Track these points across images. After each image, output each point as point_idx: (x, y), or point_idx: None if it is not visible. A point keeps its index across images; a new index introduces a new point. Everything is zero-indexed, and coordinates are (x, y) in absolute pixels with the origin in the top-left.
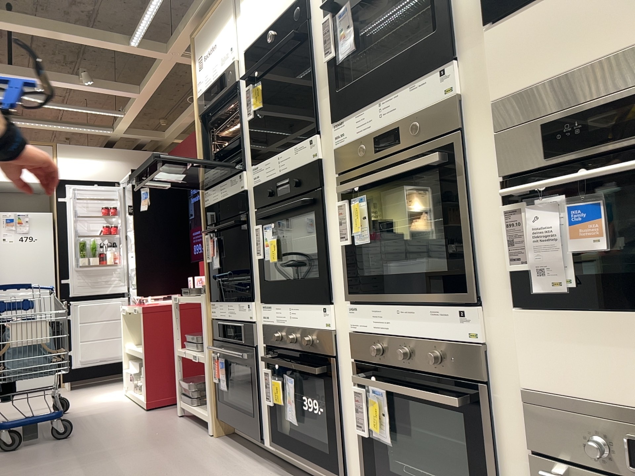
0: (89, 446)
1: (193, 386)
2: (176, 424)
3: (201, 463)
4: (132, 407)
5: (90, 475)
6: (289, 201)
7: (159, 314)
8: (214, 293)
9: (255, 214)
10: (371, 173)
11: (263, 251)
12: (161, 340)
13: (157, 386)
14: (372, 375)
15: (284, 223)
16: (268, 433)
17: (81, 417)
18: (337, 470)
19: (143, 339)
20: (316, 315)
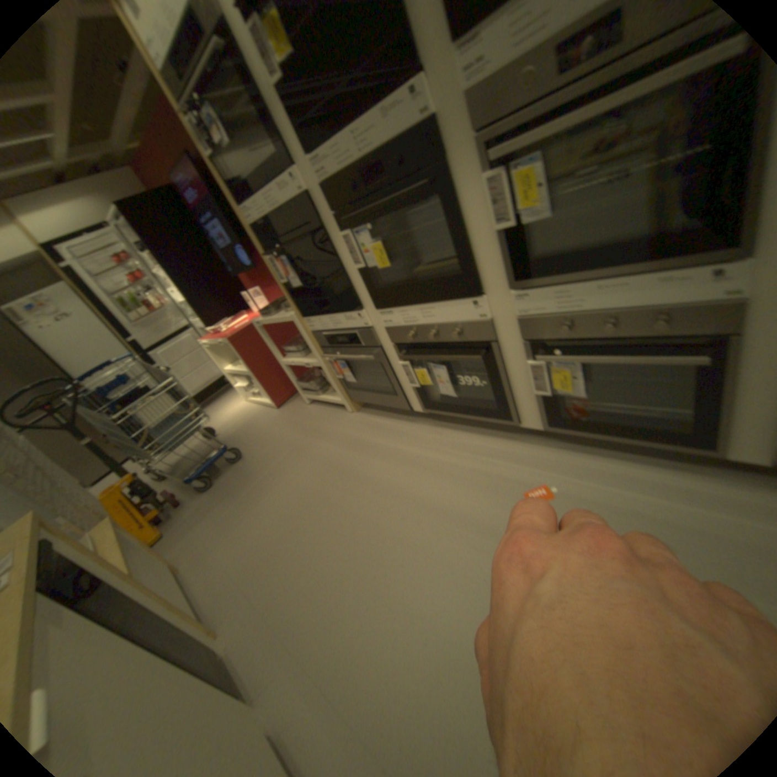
0: (265, 459)
1: (311, 382)
2: (312, 412)
3: (367, 439)
4: (261, 410)
5: (293, 484)
6: (388, 188)
7: (243, 337)
8: (301, 307)
9: (334, 217)
10: (550, 111)
11: (362, 257)
12: (256, 356)
13: (274, 389)
14: (553, 347)
15: (376, 217)
16: (415, 402)
17: (230, 435)
18: (509, 417)
19: (238, 360)
20: (463, 307)
